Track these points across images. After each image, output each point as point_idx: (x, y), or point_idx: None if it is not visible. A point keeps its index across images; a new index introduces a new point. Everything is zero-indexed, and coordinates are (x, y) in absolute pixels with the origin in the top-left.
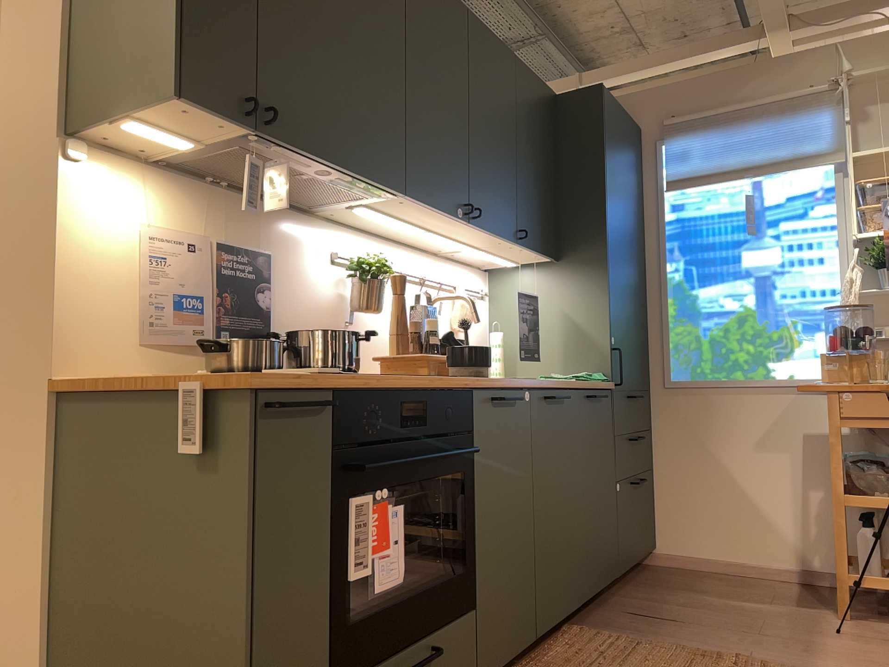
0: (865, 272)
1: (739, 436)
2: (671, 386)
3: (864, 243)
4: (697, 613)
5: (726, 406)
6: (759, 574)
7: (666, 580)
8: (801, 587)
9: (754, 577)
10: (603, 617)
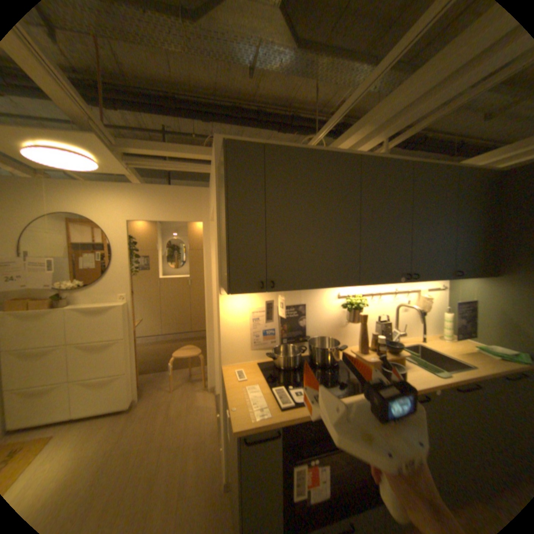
0: None
1: None
2: None
3: None
4: None
5: None
6: None
7: None
8: None
9: None
10: None
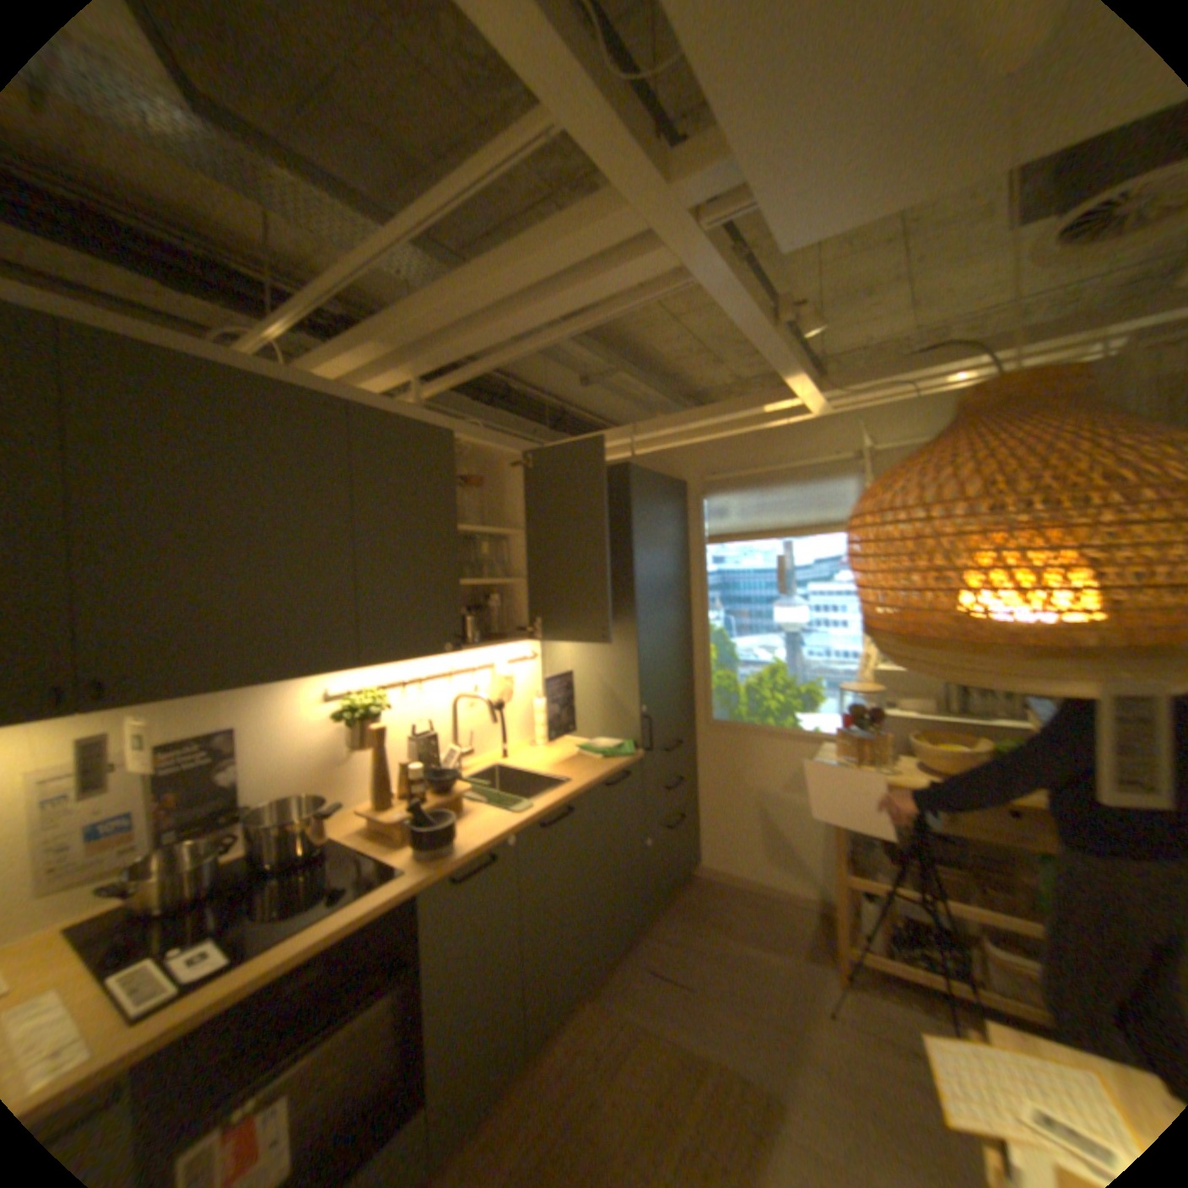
0: None
1: (771, 778)
2: (713, 725)
3: None
4: (711, 975)
5: (760, 749)
6: (786, 902)
7: (700, 909)
8: (820, 924)
9: (781, 905)
10: (622, 983)
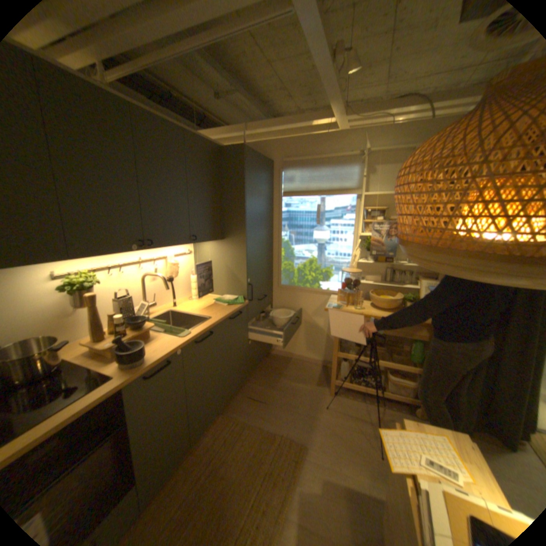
0: (363, 248)
1: (306, 310)
2: (281, 287)
3: (364, 235)
4: (276, 396)
5: (302, 297)
6: (308, 361)
7: (271, 367)
8: (322, 369)
9: (306, 363)
10: (236, 404)
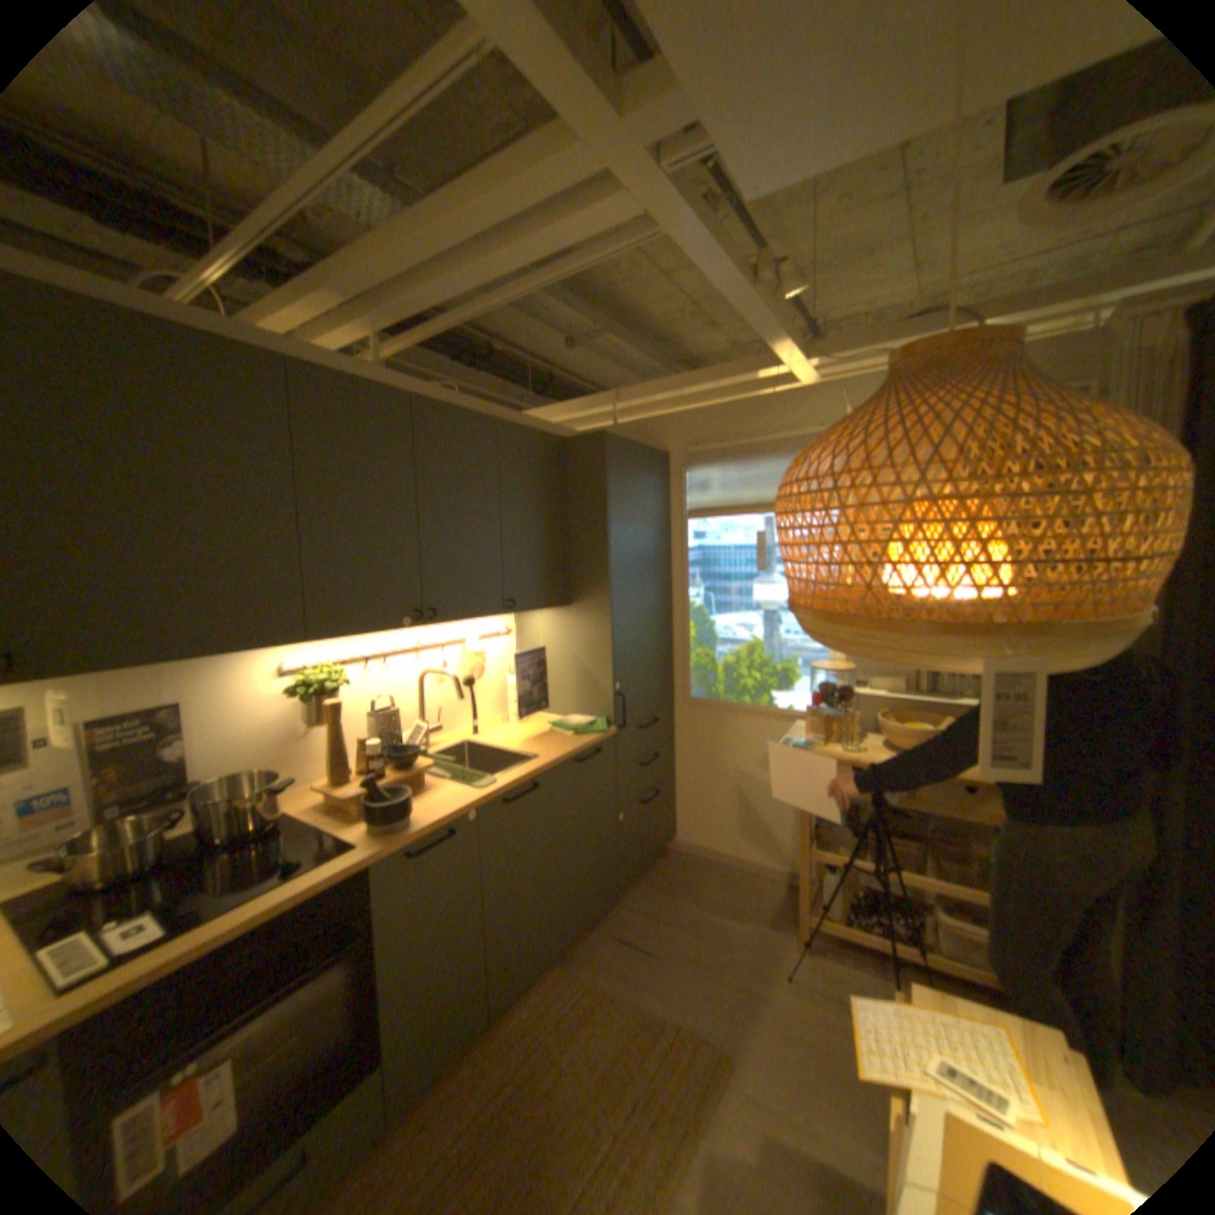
0: None
1: (746, 756)
2: (691, 703)
3: None
4: (677, 943)
5: (736, 727)
6: (756, 875)
7: (672, 881)
8: (787, 895)
9: (752, 877)
10: (589, 951)
